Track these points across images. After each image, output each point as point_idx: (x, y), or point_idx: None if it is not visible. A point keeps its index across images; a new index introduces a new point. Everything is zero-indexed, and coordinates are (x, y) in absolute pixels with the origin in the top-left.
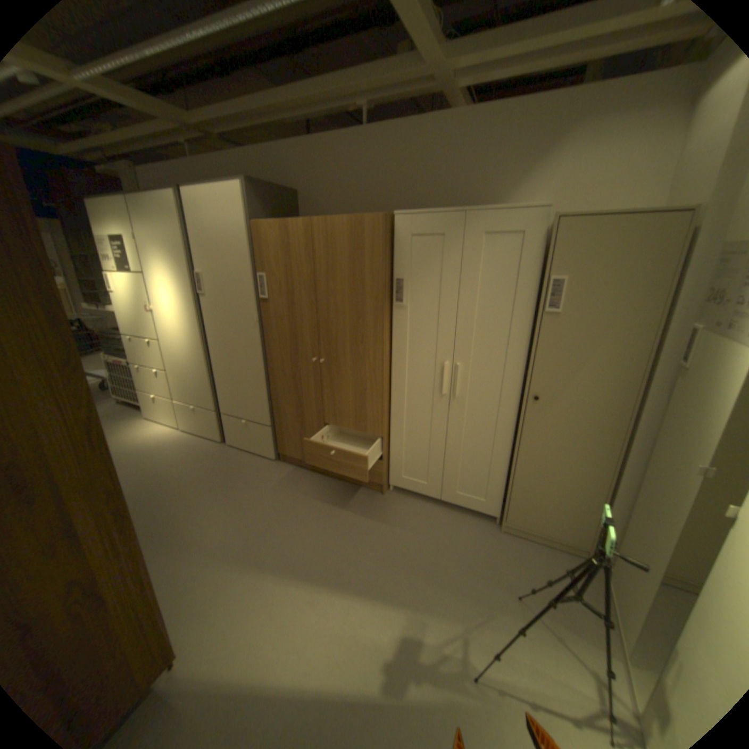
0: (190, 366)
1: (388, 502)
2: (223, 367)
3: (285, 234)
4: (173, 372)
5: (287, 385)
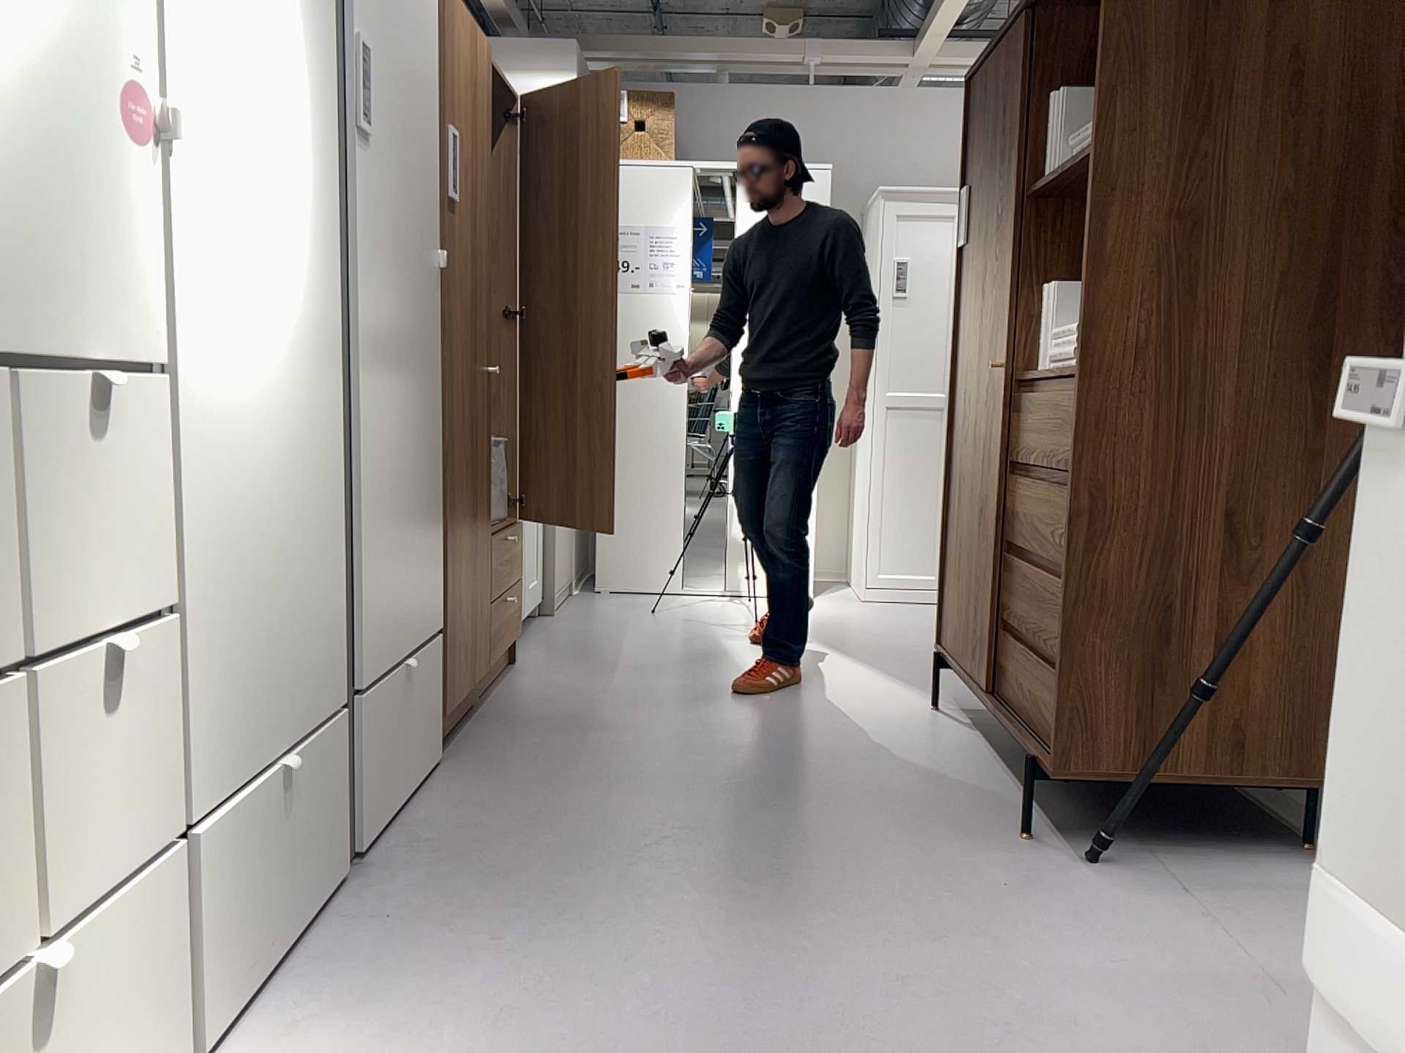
0: (290, 494)
1: (534, 661)
2: (379, 450)
3: (474, 56)
4: (207, 585)
5: (462, 458)
